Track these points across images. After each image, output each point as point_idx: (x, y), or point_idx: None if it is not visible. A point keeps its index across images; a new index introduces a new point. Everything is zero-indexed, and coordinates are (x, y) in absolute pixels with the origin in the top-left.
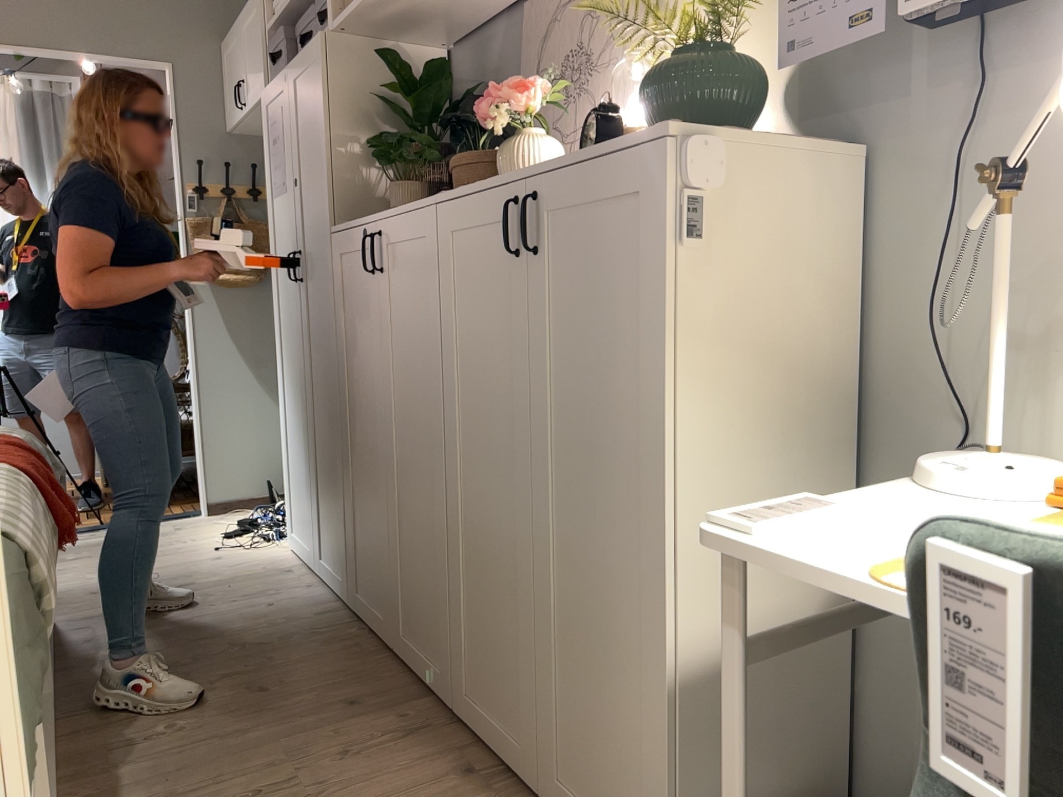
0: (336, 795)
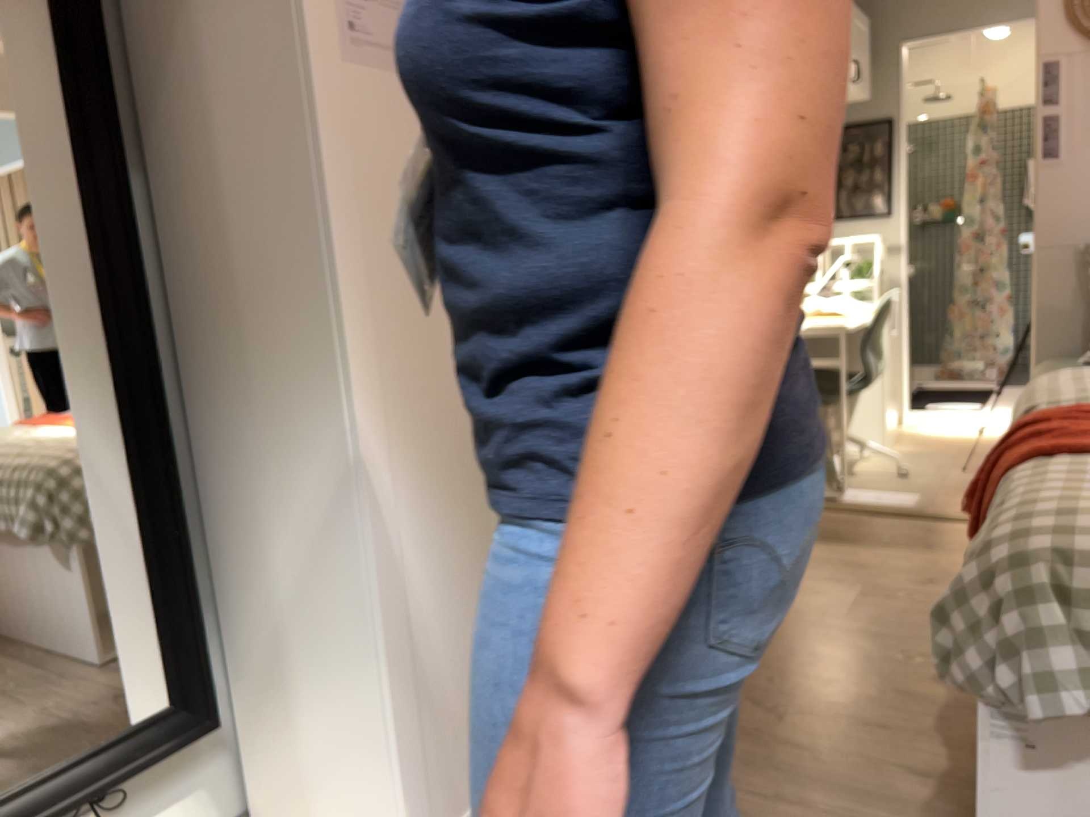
0: (841, 582)
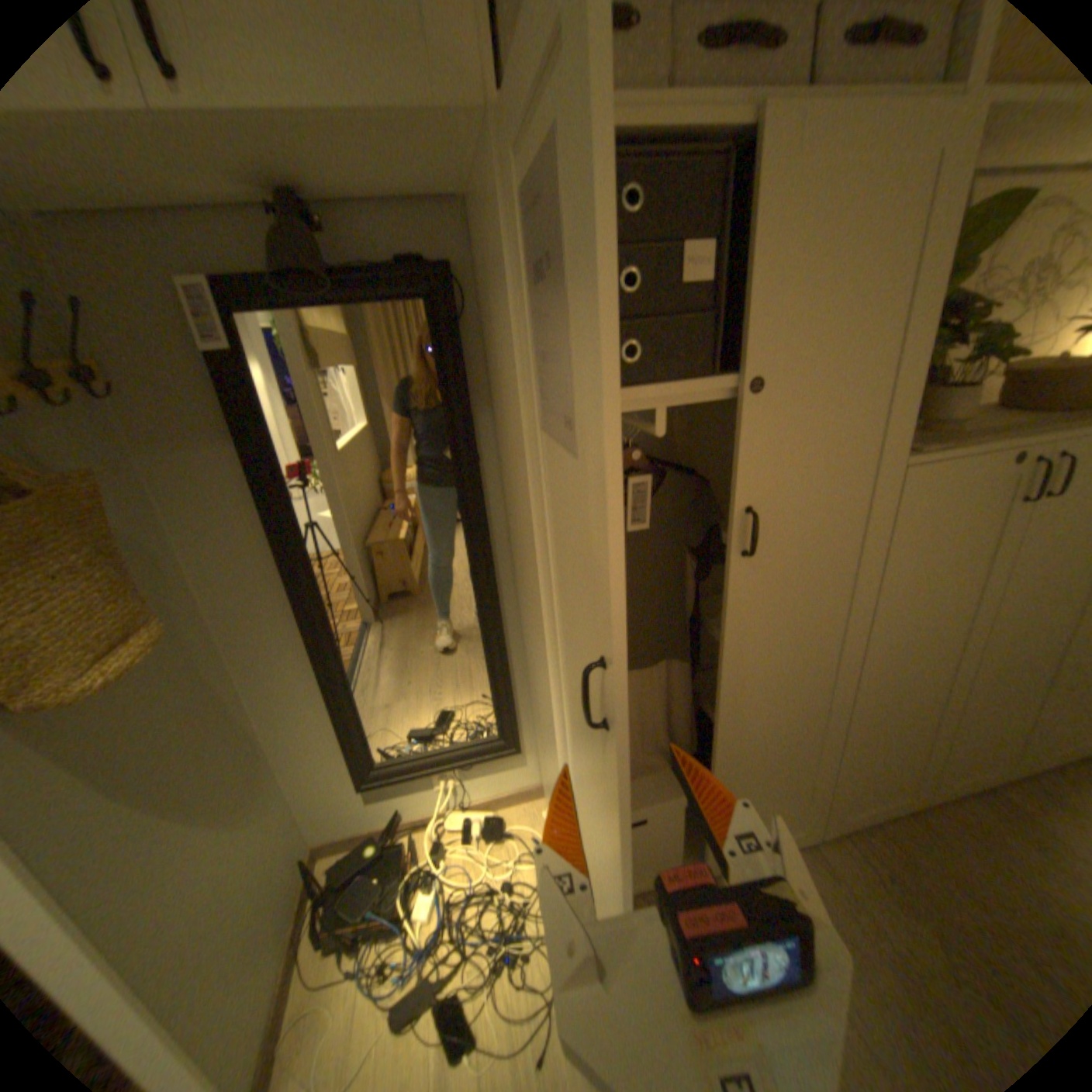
0: None
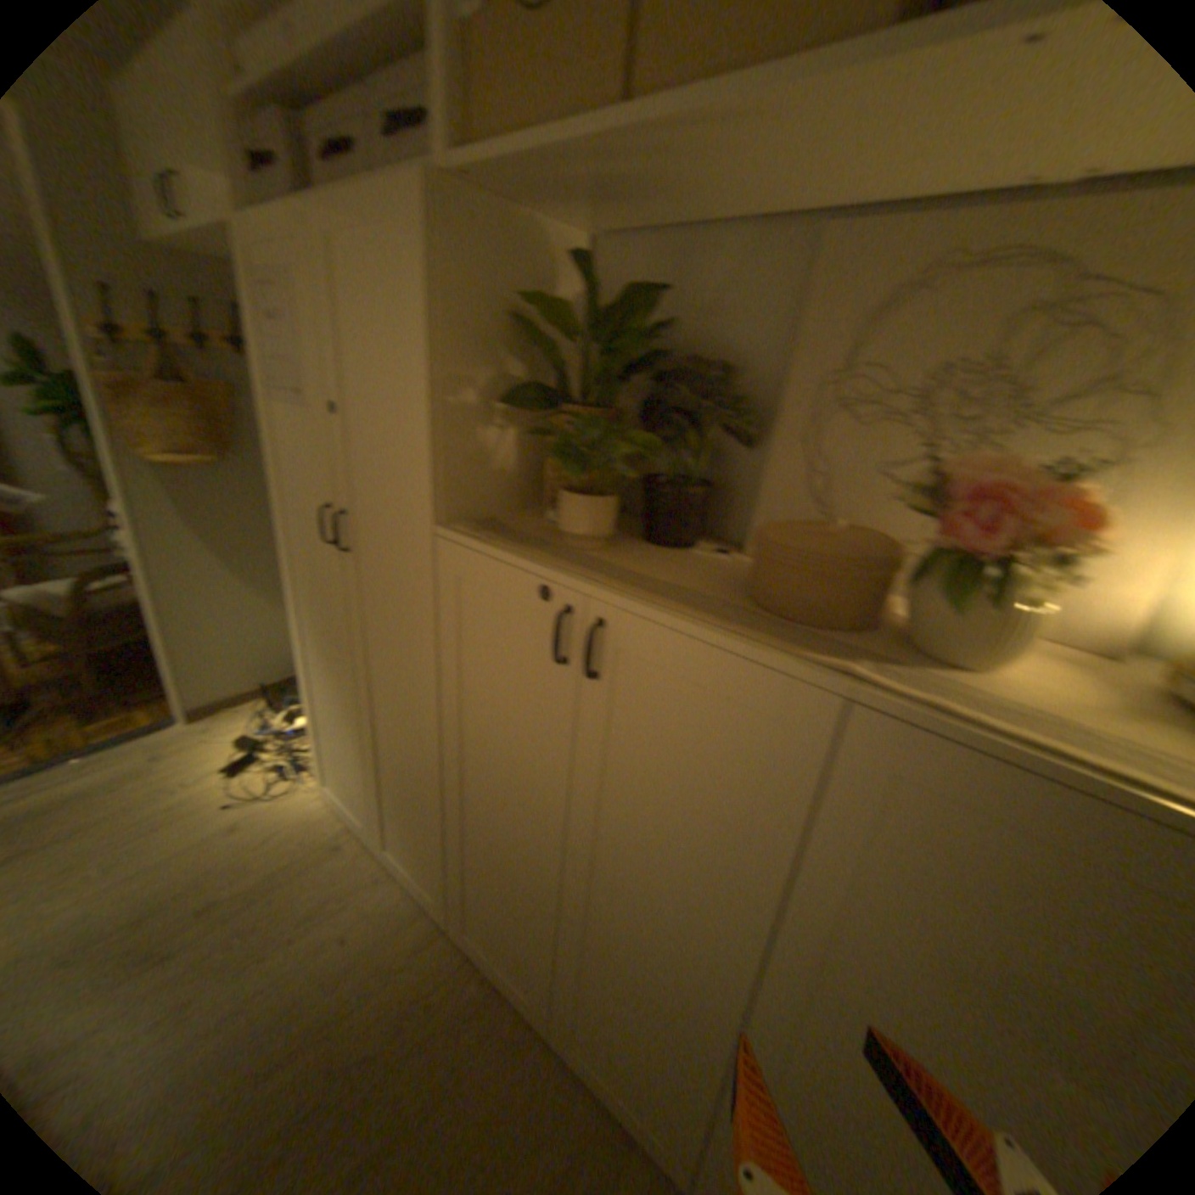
0: None
